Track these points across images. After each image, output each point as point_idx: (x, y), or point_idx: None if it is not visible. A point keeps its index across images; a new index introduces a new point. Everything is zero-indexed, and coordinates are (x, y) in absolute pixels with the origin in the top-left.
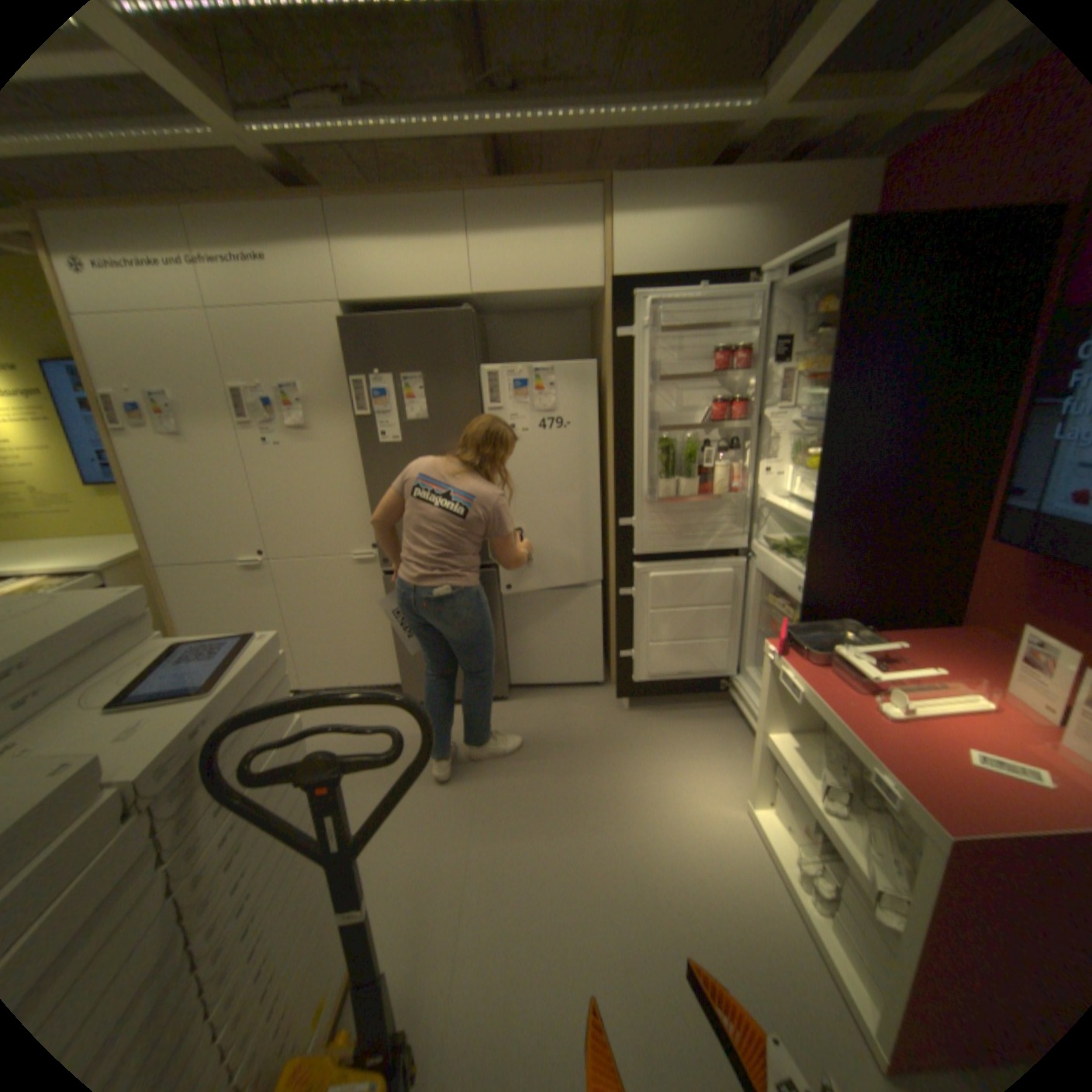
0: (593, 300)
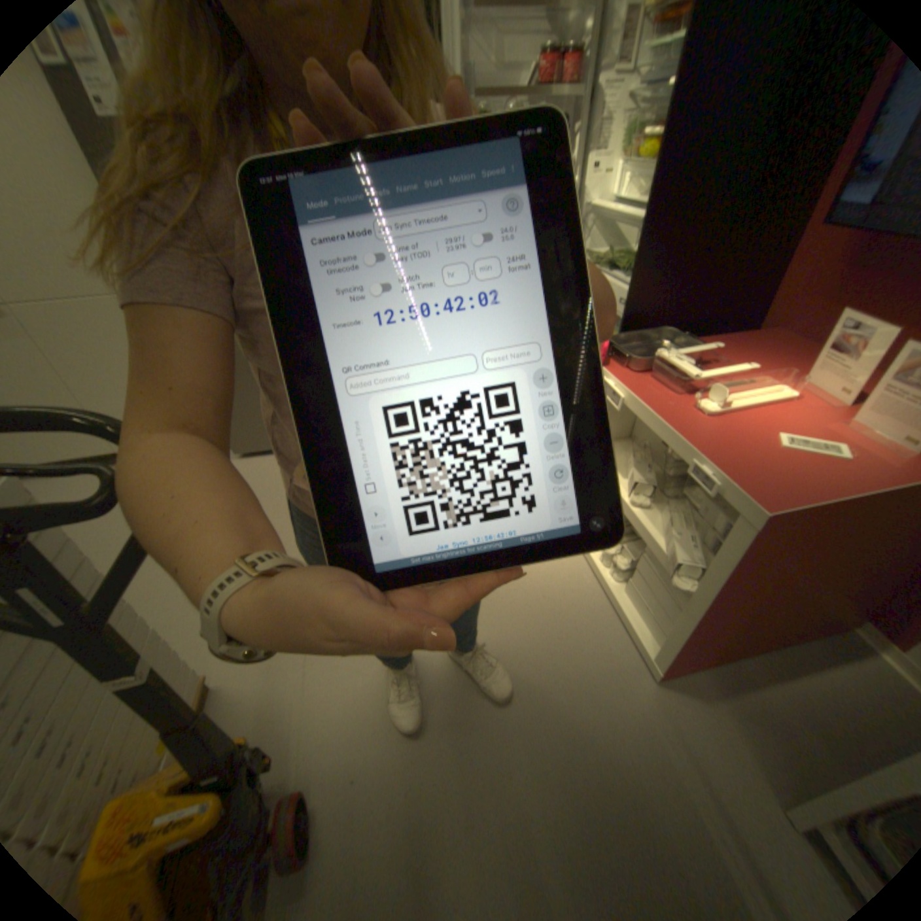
0: None
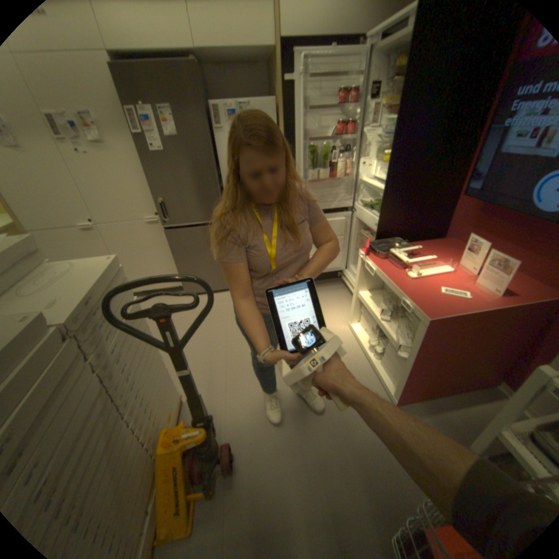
0: (269, 55)
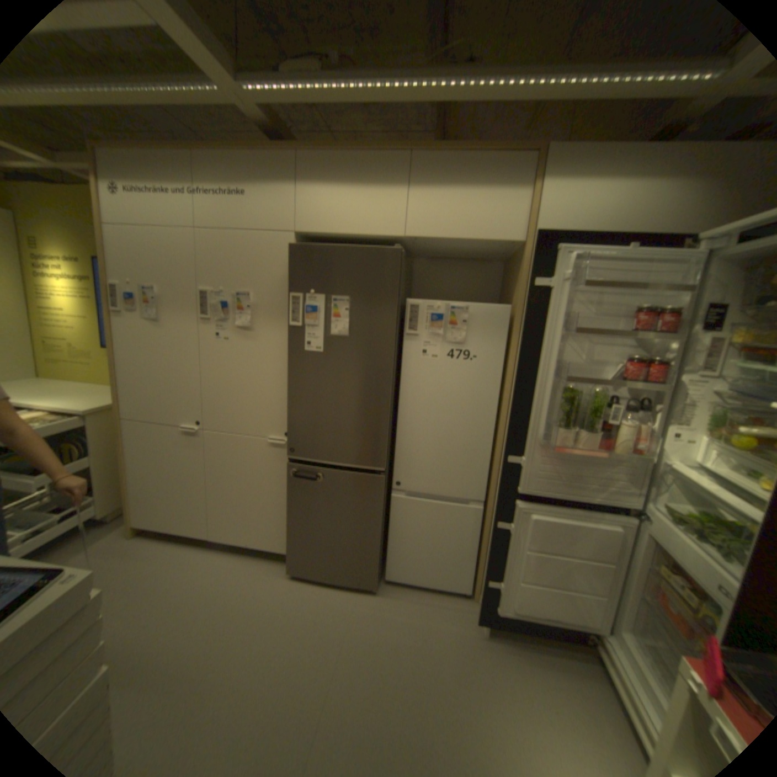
0: (511, 253)
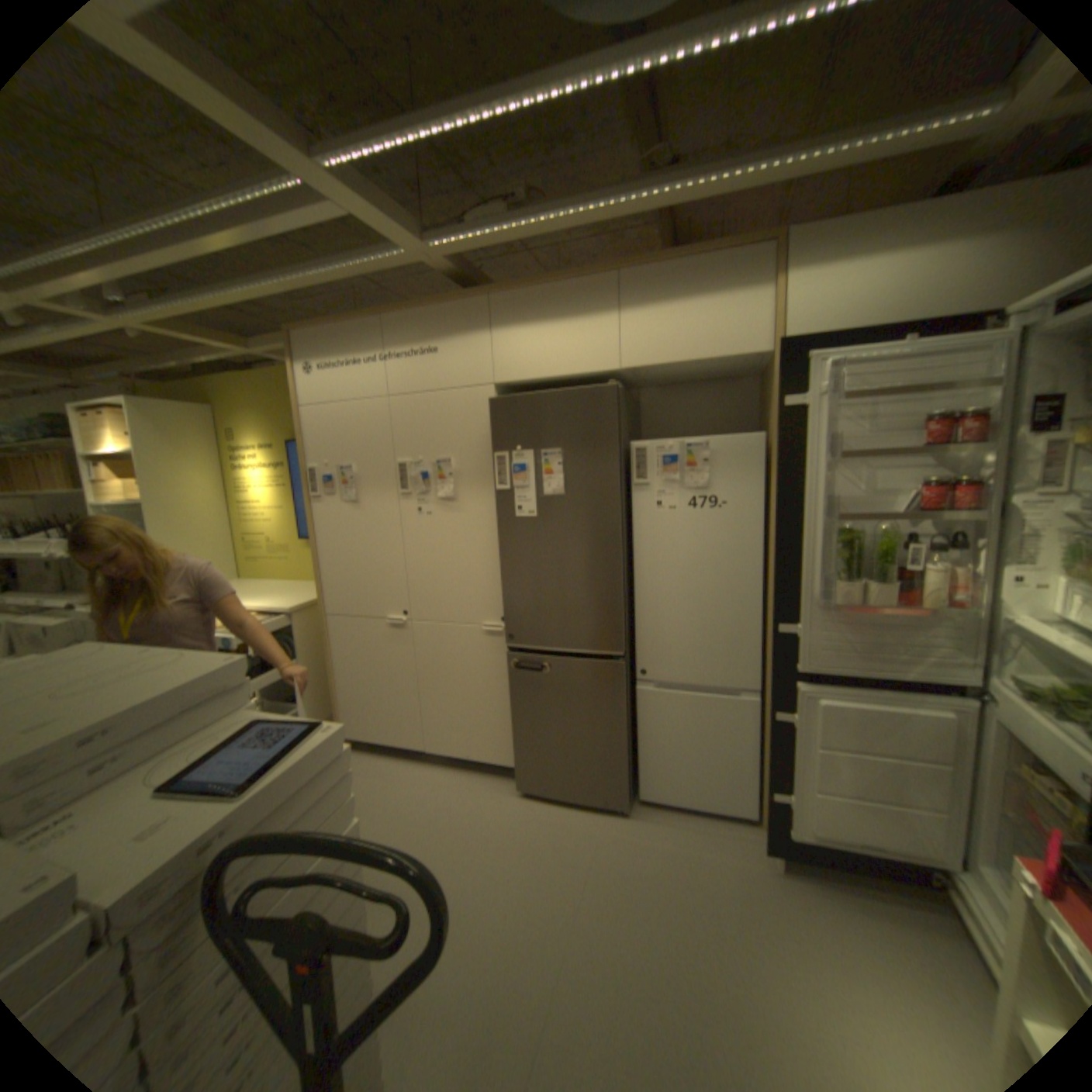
0: (762, 365)
